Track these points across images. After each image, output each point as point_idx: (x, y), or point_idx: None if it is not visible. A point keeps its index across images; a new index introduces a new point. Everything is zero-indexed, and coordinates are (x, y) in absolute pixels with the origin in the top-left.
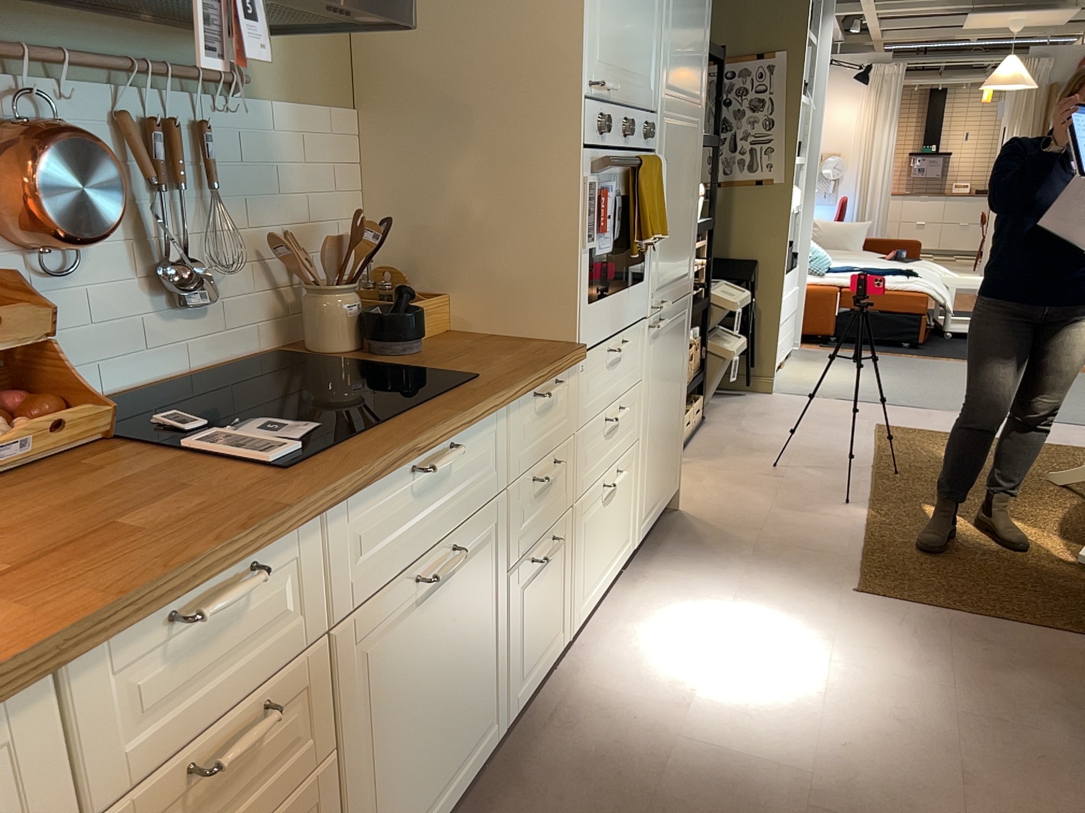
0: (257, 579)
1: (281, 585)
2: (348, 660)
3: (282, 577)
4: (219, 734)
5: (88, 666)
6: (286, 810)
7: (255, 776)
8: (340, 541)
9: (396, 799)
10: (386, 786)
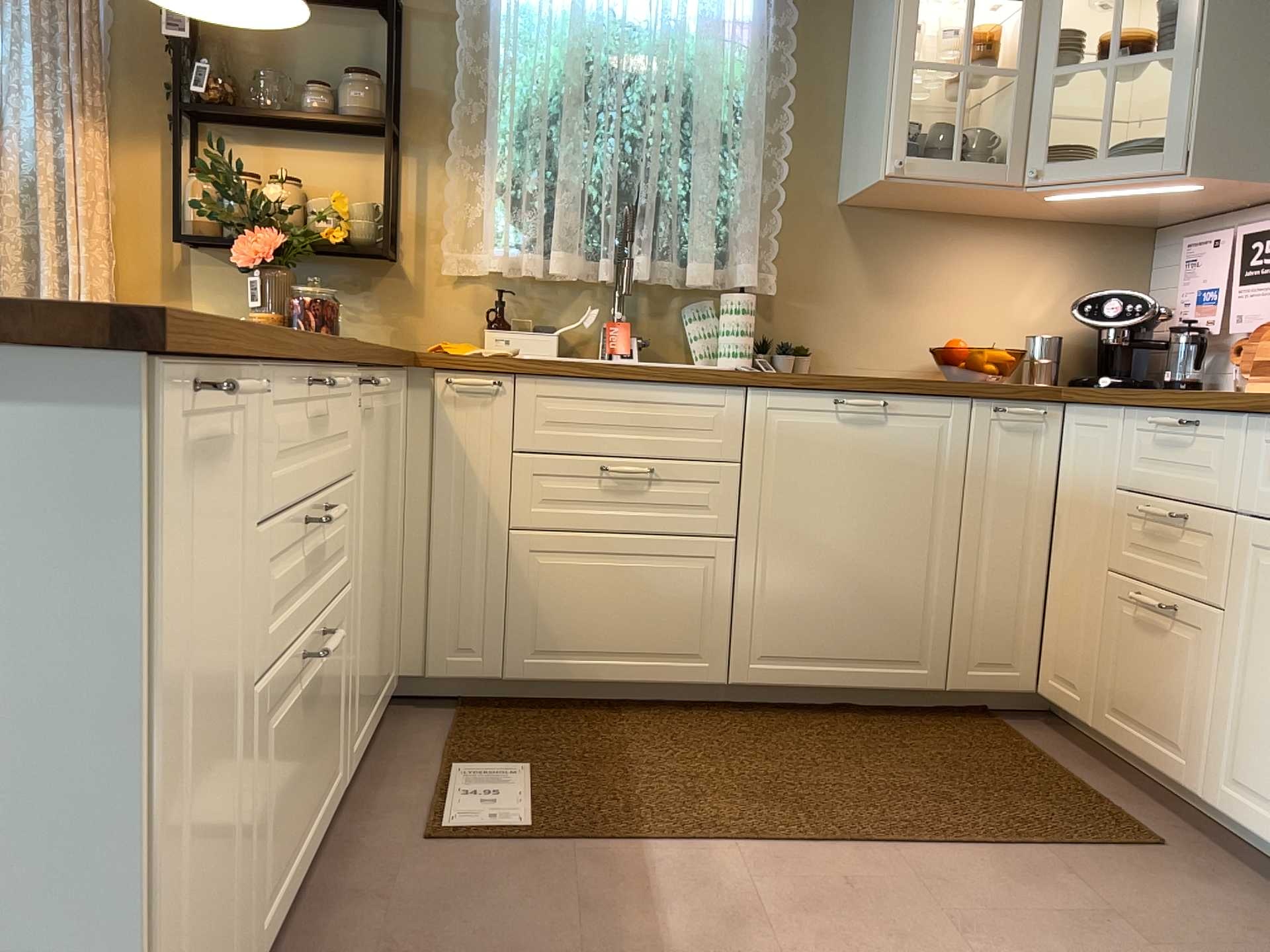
0: (1178, 422)
1: (1211, 450)
2: (1246, 554)
3: (1216, 446)
4: (1164, 508)
5: (1132, 418)
6: (1185, 609)
7: (1175, 558)
8: (1259, 452)
9: (1266, 749)
10: (1259, 718)
